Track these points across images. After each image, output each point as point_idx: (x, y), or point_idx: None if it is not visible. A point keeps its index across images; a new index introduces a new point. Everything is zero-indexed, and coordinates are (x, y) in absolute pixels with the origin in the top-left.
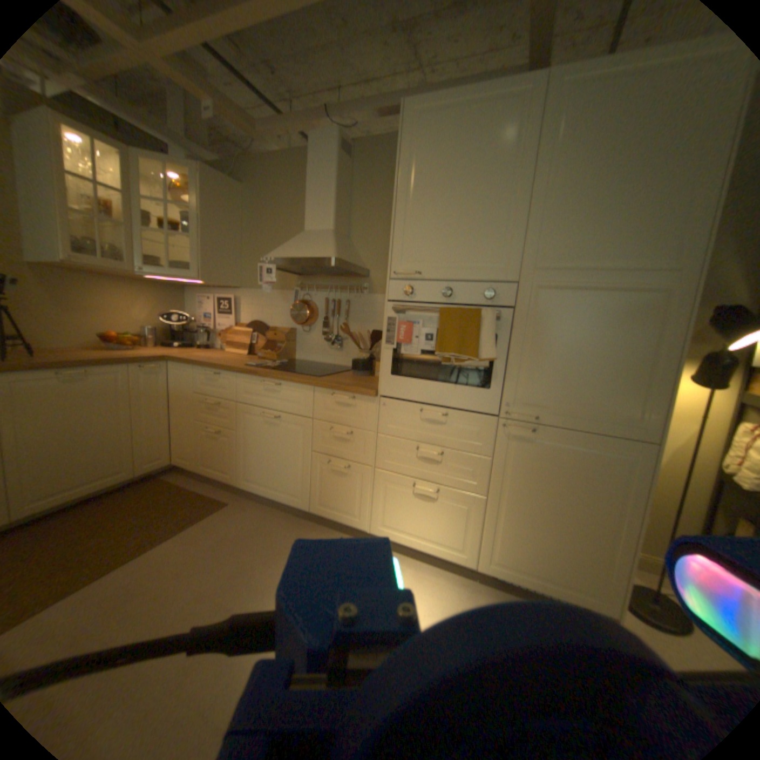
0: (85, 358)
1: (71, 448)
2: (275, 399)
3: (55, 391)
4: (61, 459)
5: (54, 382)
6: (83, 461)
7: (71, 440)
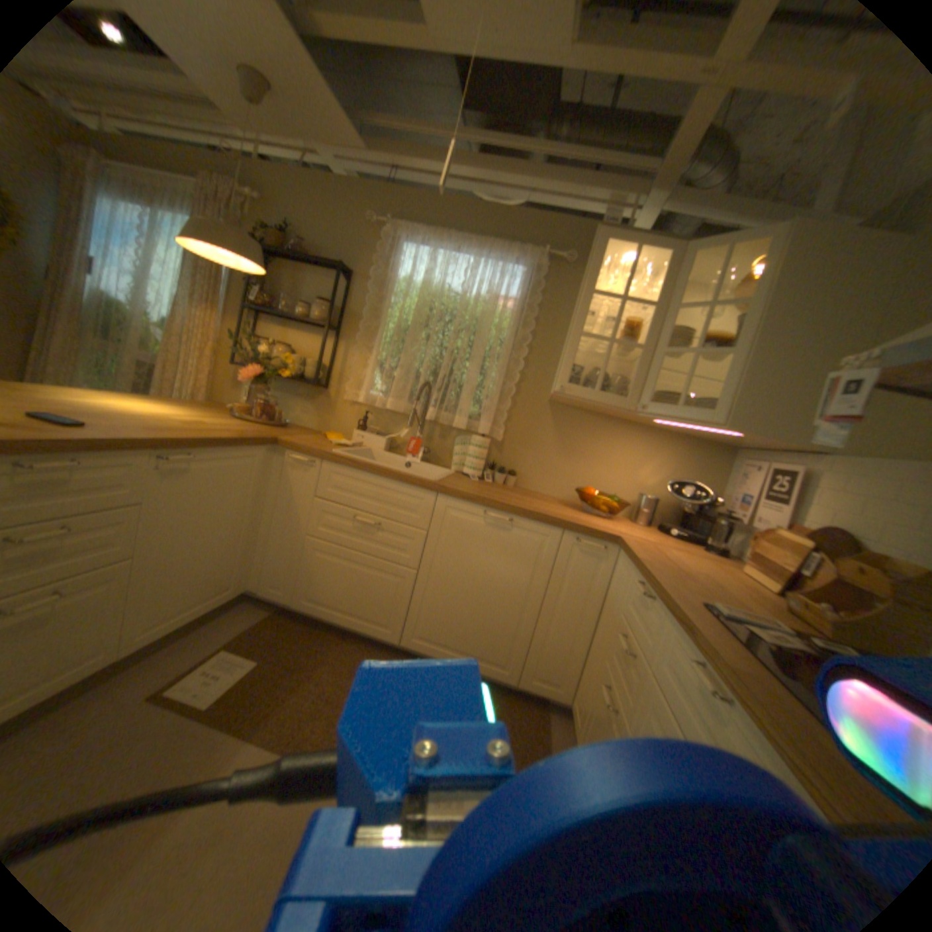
0: (528, 507)
1: (471, 604)
2: (713, 739)
3: (480, 531)
4: (458, 610)
5: (483, 521)
6: (476, 627)
7: (473, 594)
